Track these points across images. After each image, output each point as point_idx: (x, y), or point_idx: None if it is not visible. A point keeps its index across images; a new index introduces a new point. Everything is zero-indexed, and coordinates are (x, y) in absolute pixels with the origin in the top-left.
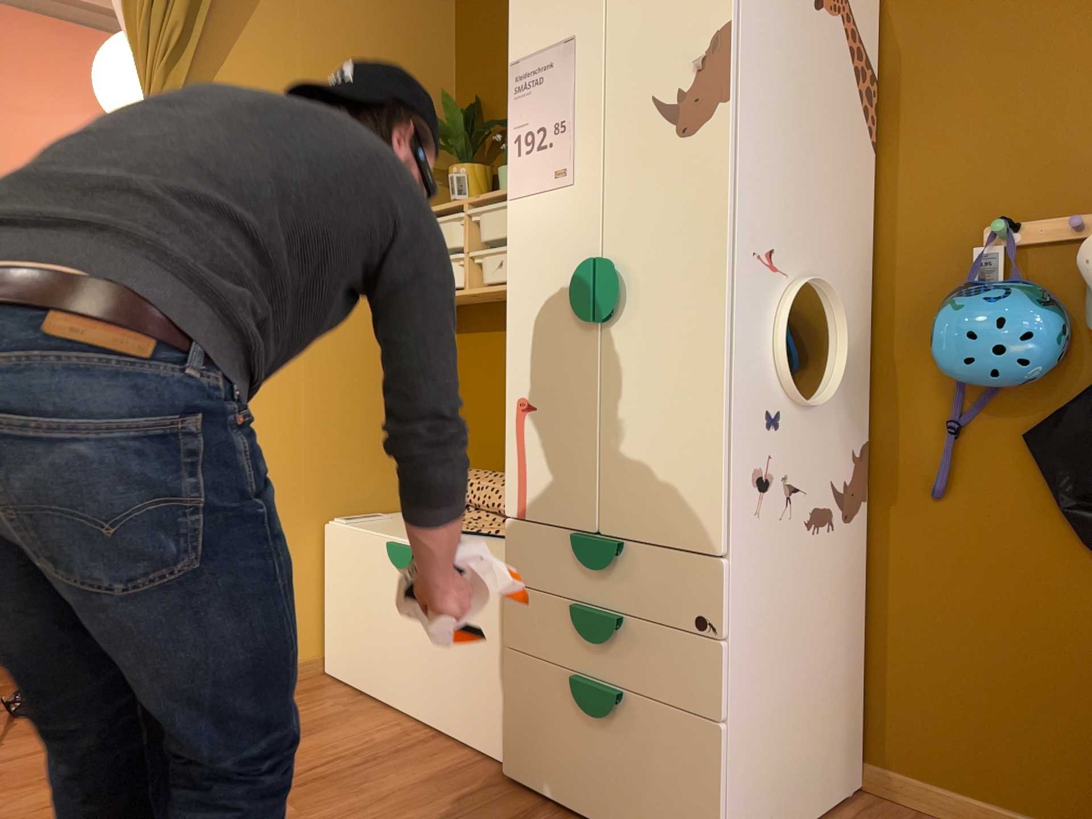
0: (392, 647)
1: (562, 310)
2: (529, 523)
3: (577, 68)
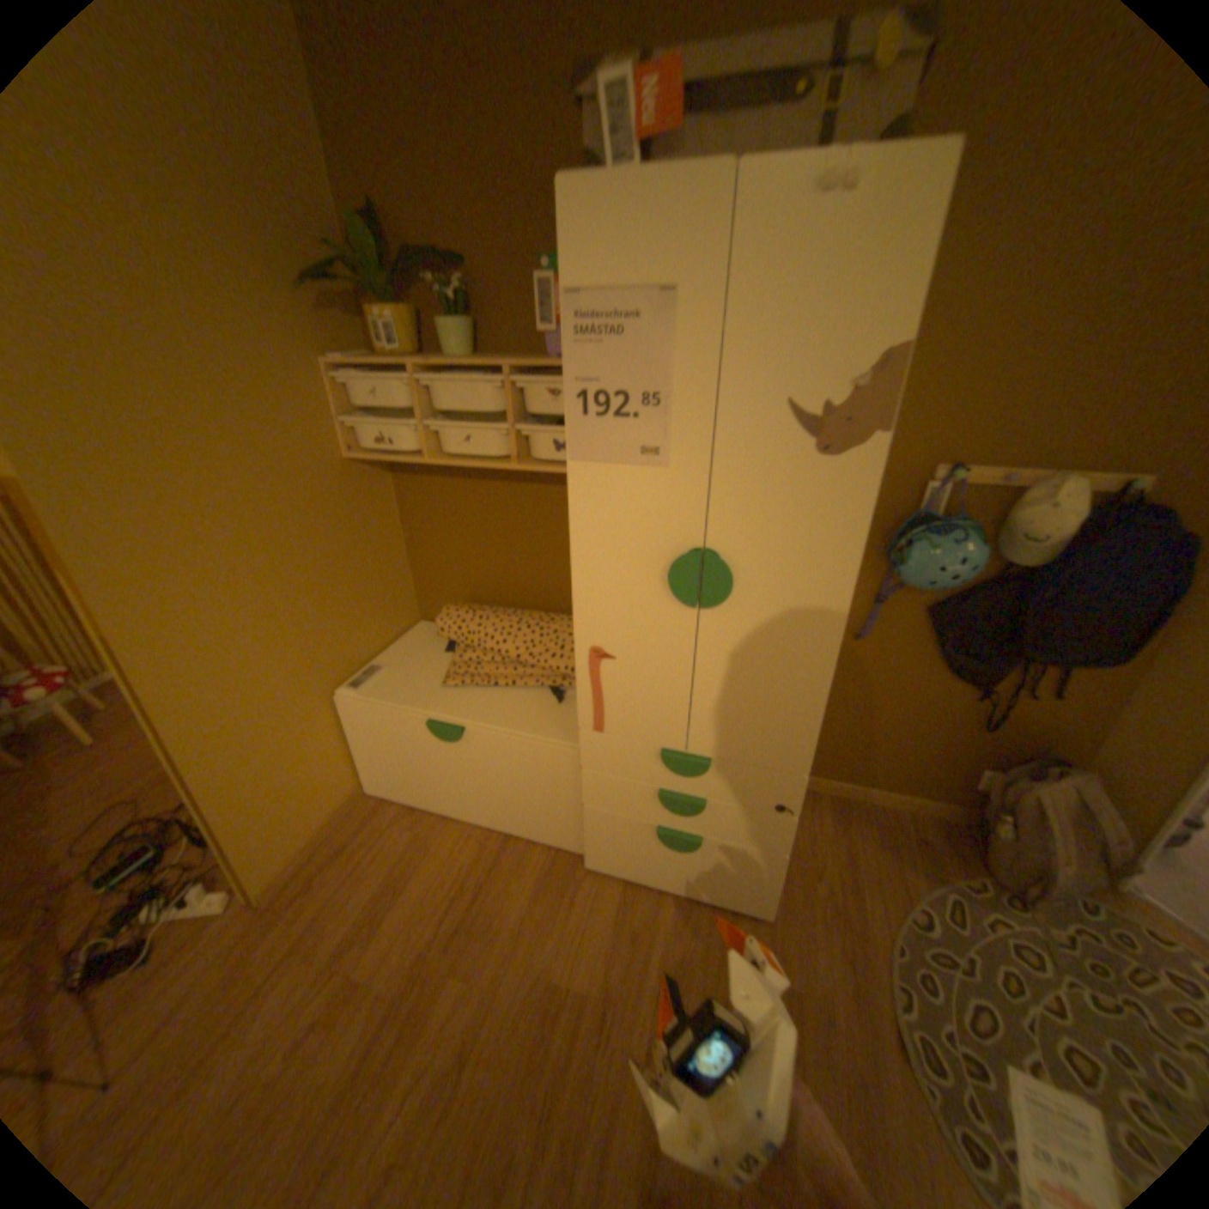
0: (445, 785)
1: (649, 585)
2: (607, 735)
3: (678, 330)
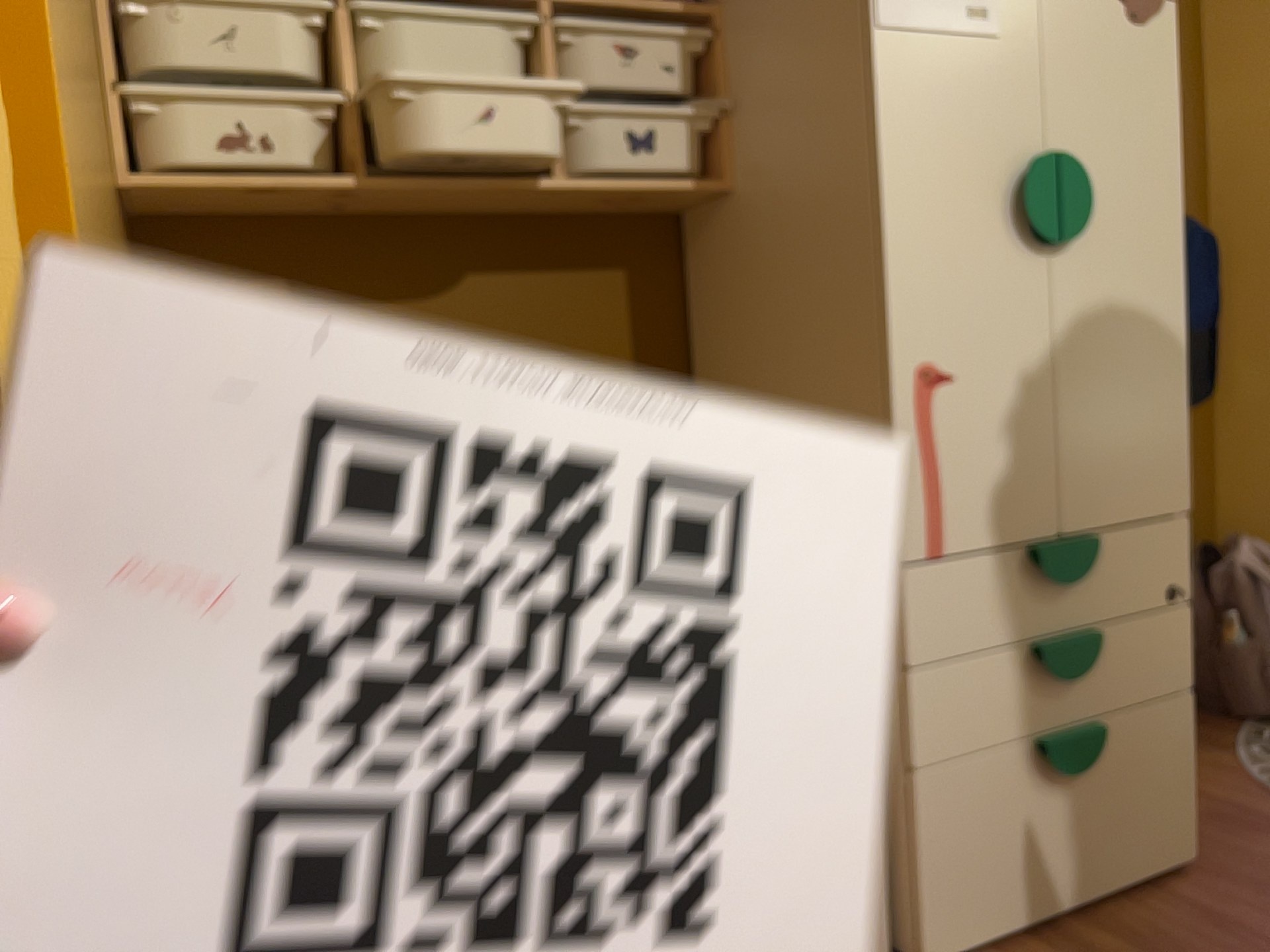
0: None
1: (992, 225)
2: (948, 560)
3: None
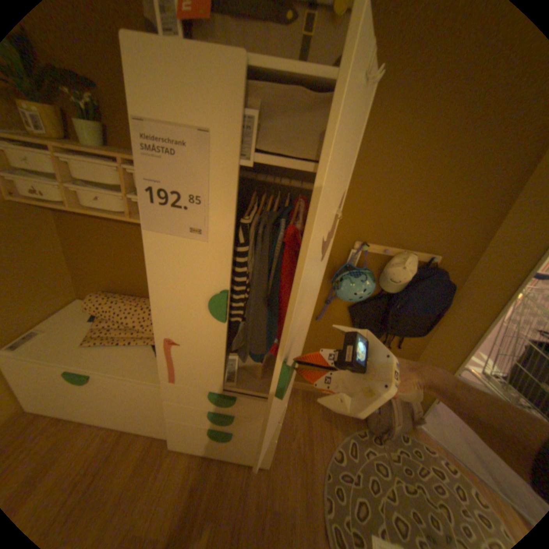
0: (80, 406)
1: (198, 308)
2: (177, 384)
3: (212, 159)
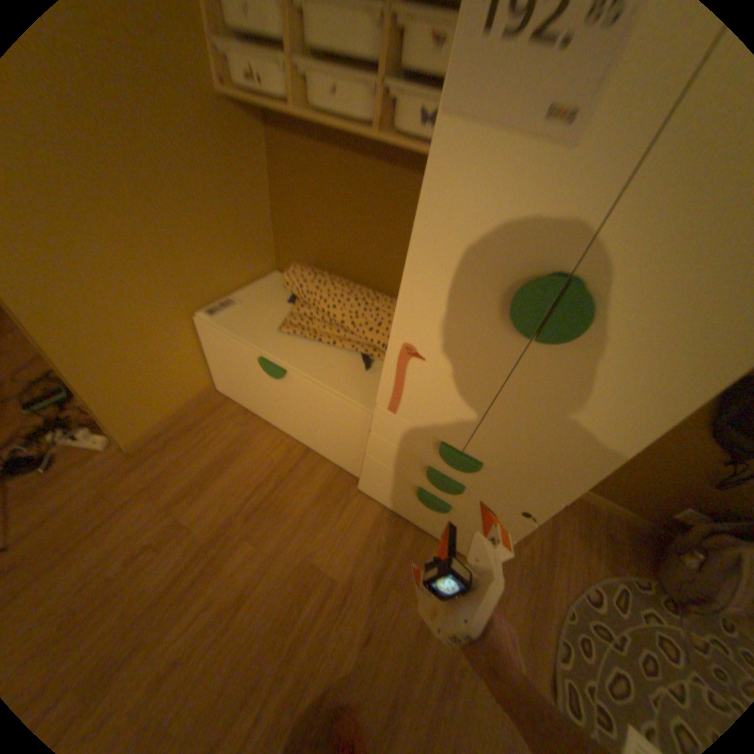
0: (271, 405)
1: (486, 301)
2: (398, 416)
3: None
